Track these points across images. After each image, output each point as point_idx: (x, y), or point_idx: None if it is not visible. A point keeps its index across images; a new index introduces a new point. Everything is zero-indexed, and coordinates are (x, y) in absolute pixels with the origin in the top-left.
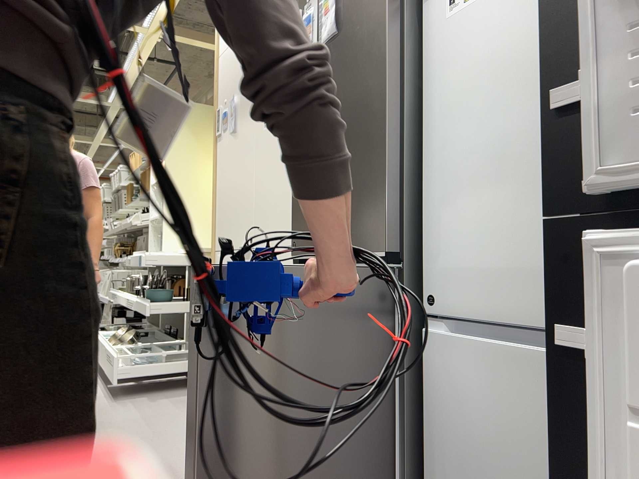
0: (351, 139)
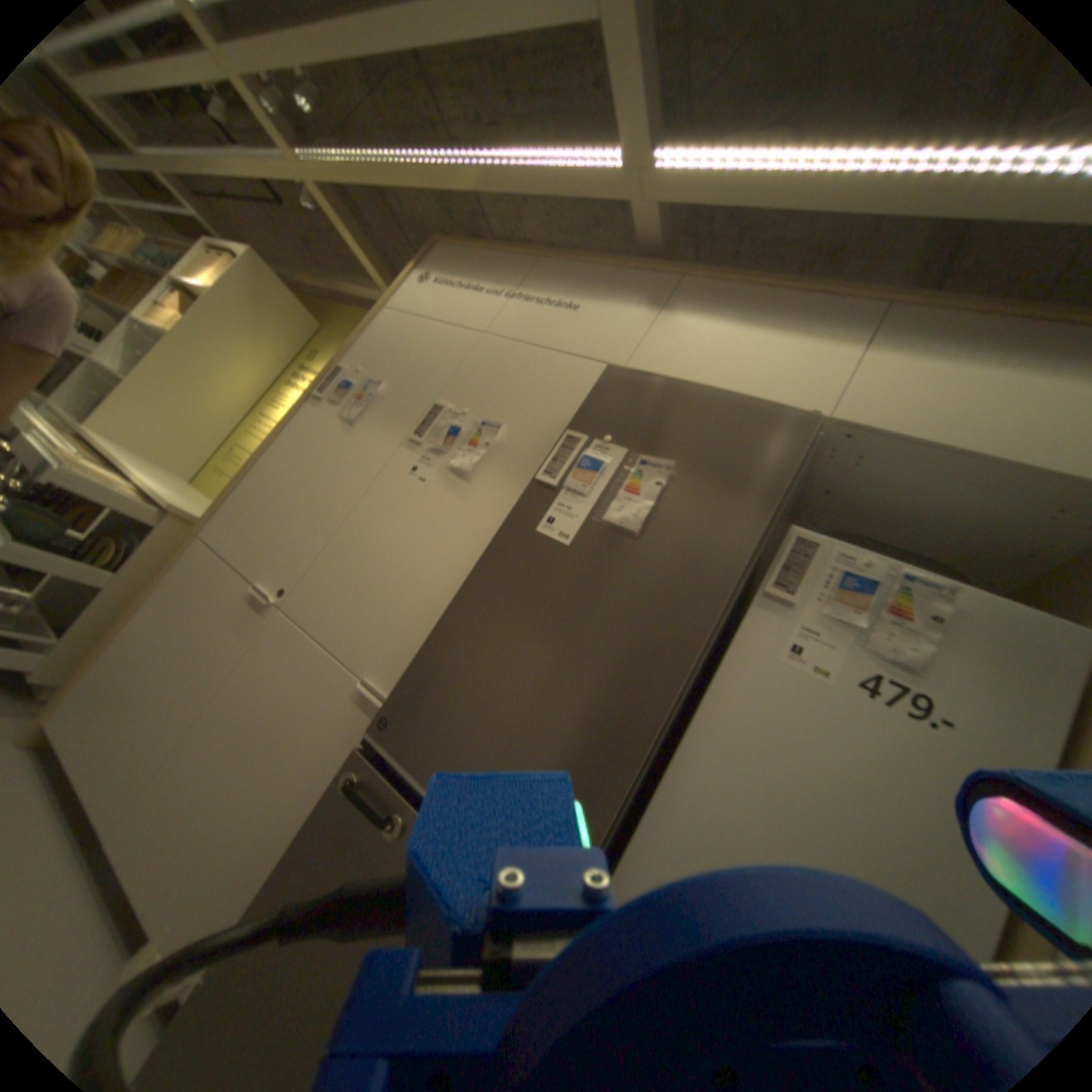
0: (585, 694)
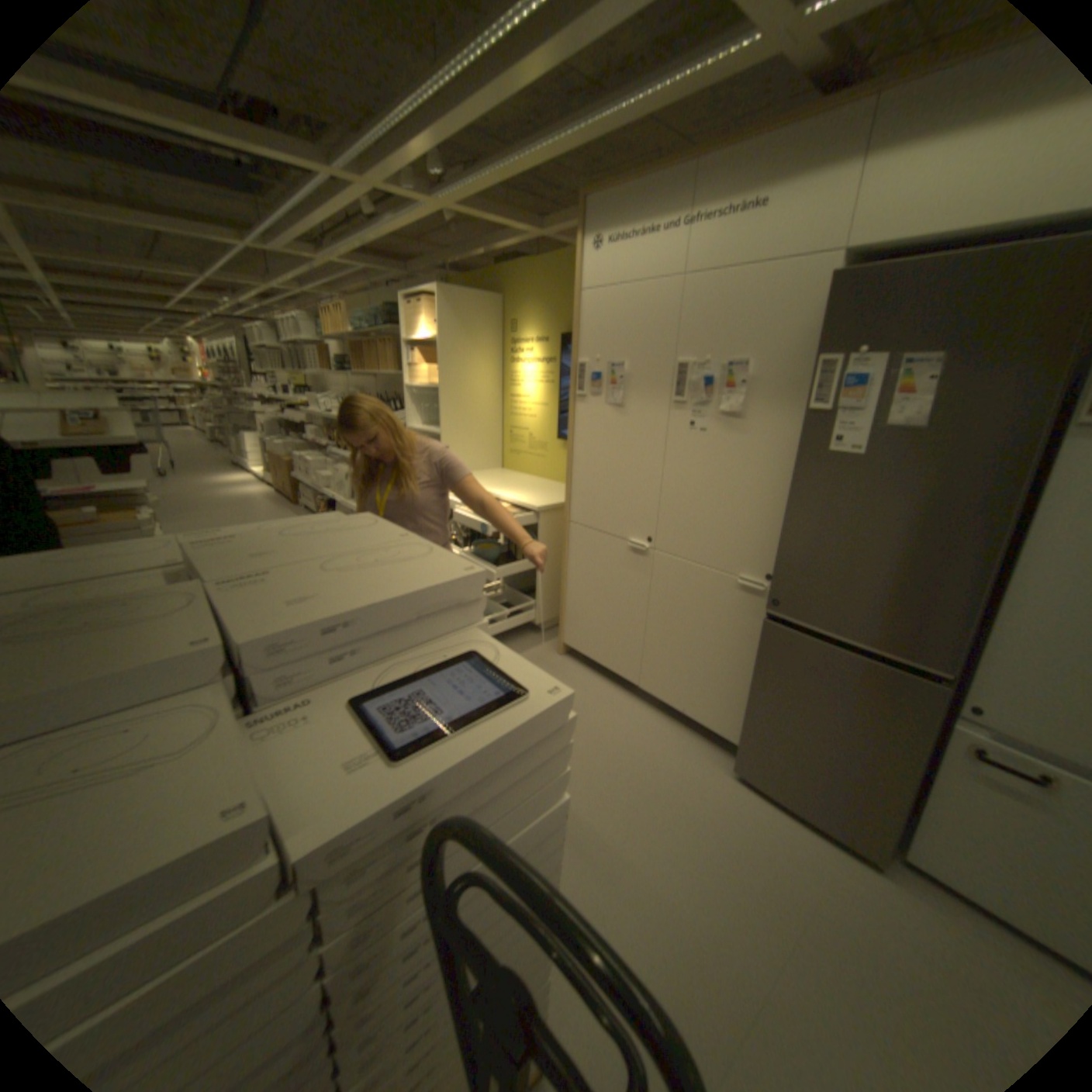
0: (922, 553)
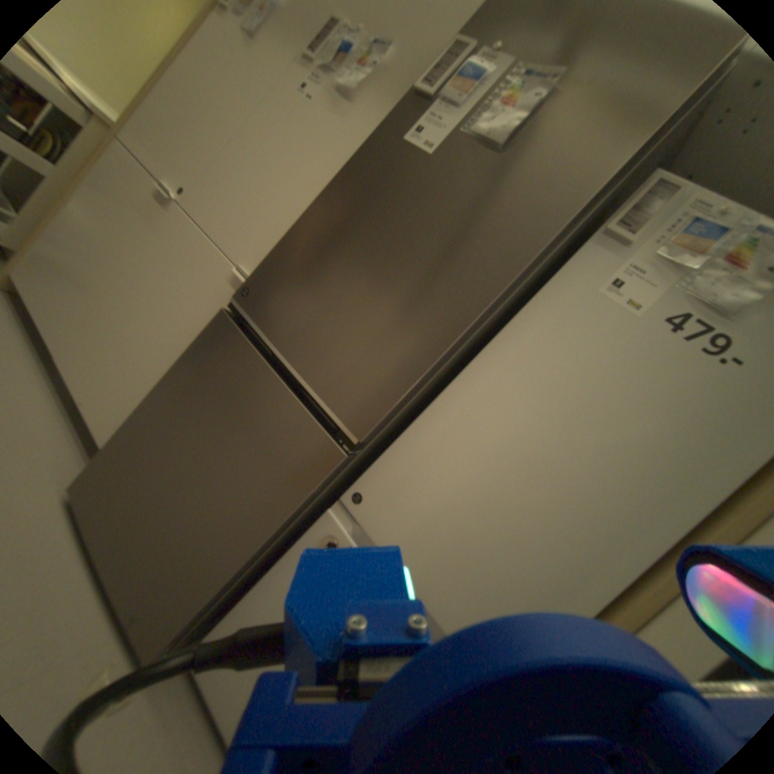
0: (416, 287)
